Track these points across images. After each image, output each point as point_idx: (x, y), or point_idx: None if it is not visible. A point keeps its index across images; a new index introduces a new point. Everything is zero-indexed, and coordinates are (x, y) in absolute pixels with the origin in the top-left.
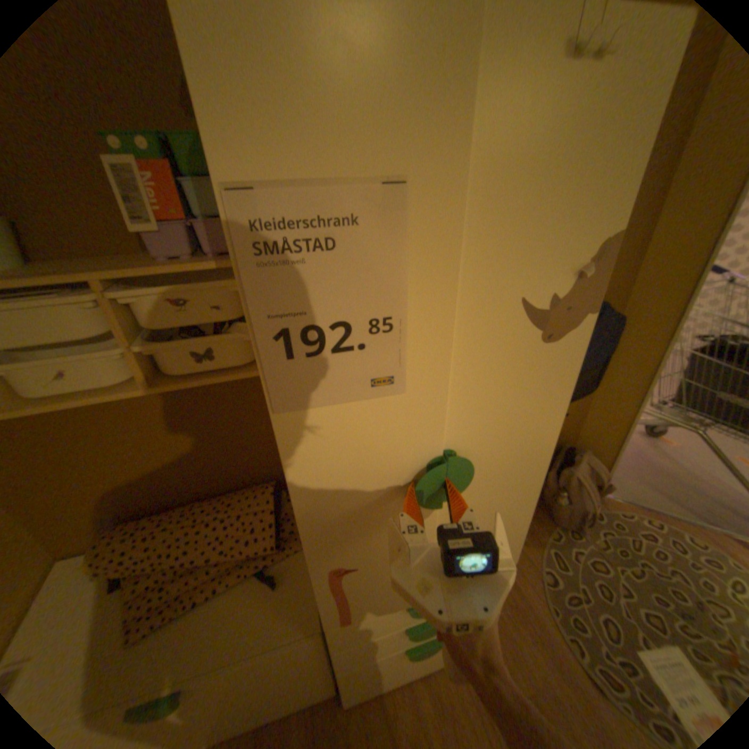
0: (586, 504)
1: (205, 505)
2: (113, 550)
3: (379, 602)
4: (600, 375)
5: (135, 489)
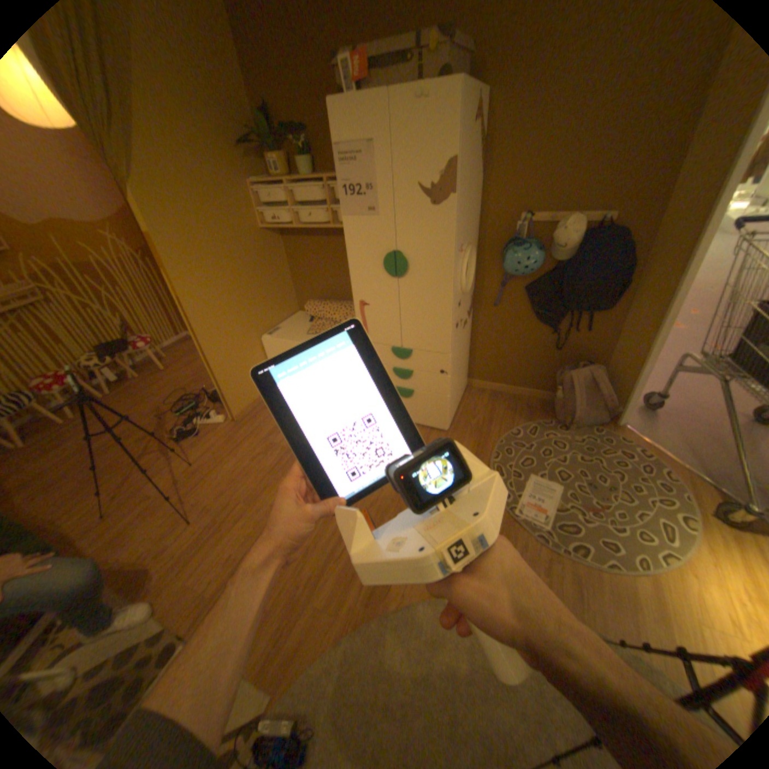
0: (578, 405)
1: (348, 302)
2: (314, 305)
3: (379, 336)
4: (617, 296)
5: (327, 287)
